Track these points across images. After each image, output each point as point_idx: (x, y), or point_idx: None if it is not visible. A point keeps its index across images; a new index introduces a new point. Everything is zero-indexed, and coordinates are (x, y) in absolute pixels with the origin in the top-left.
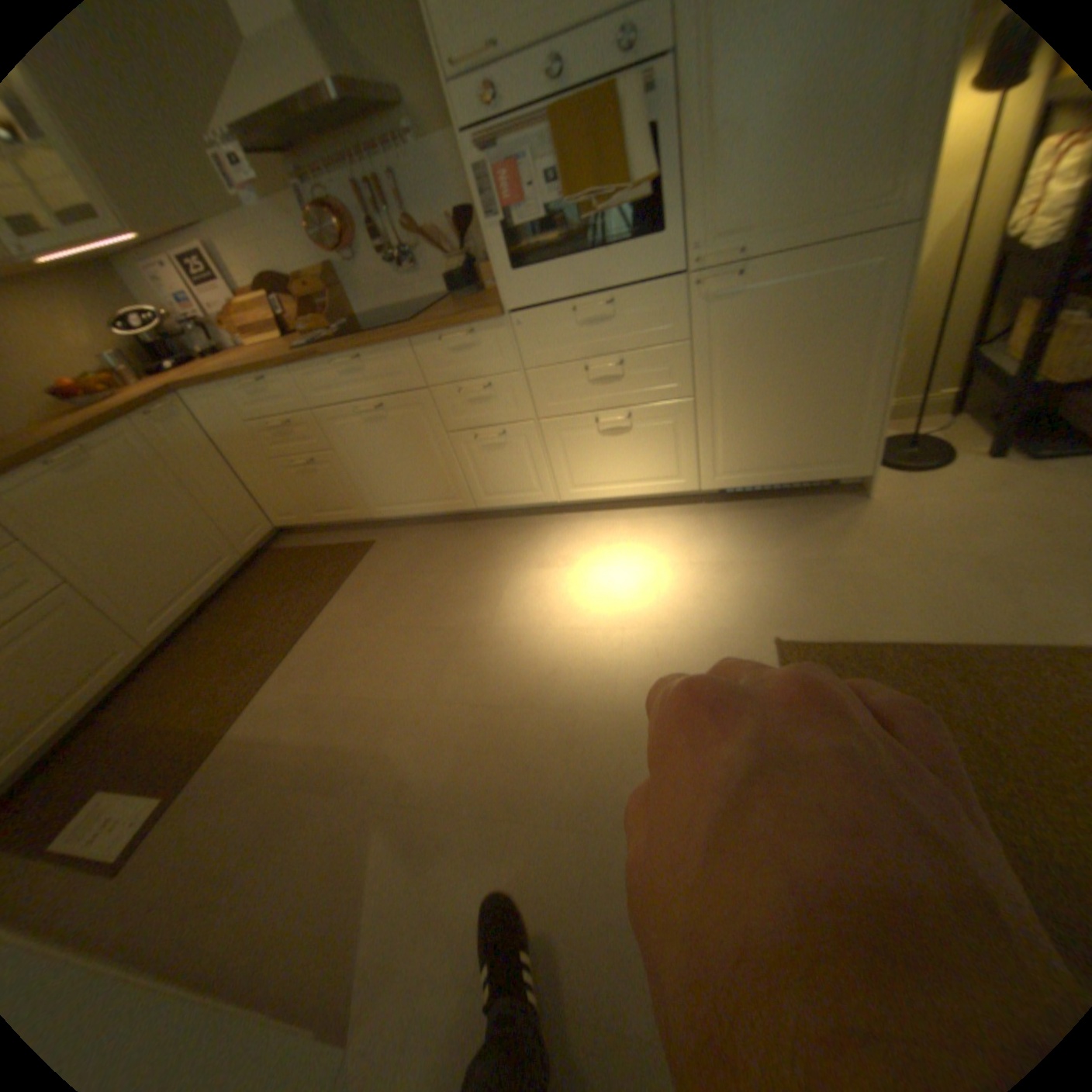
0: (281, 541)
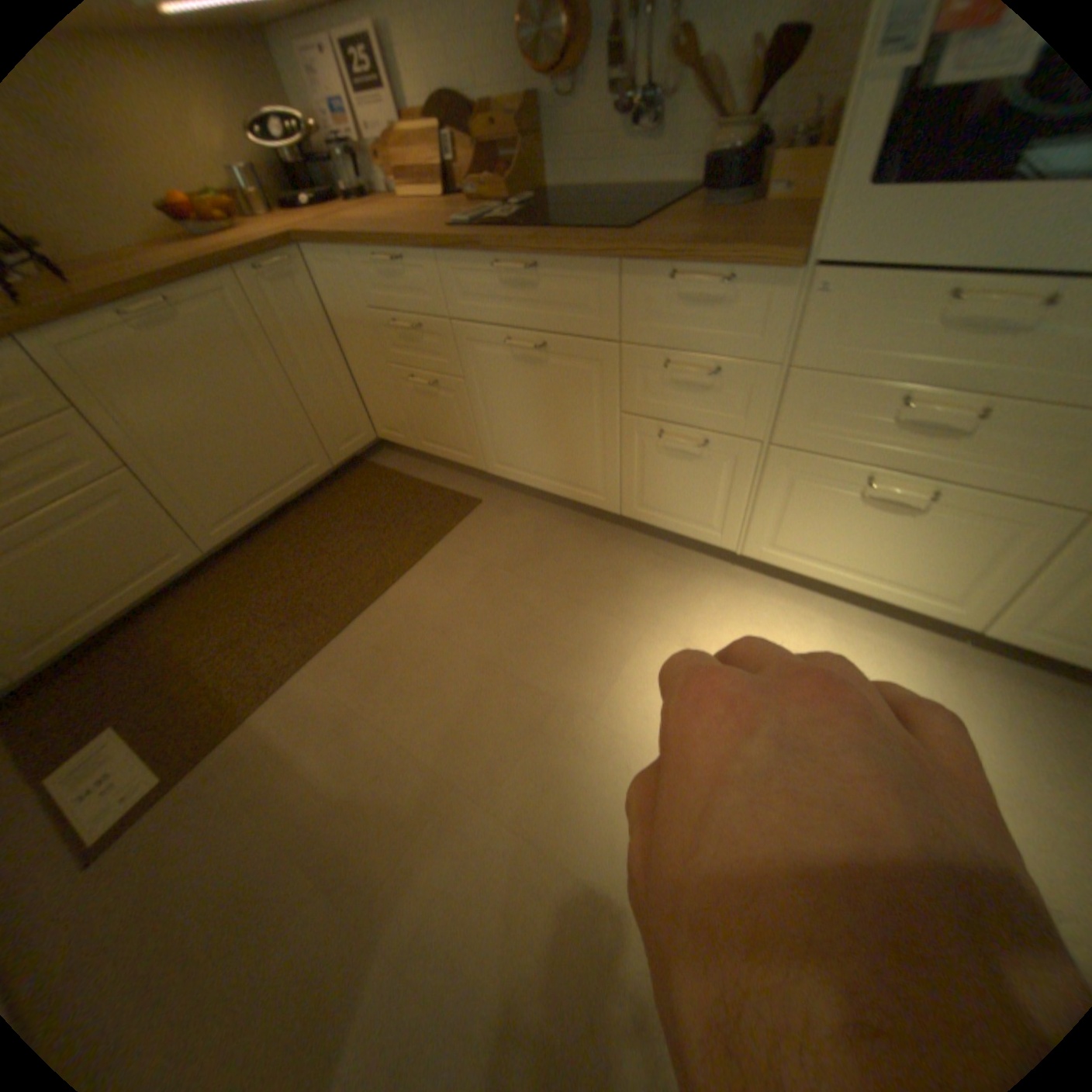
0: (380, 454)
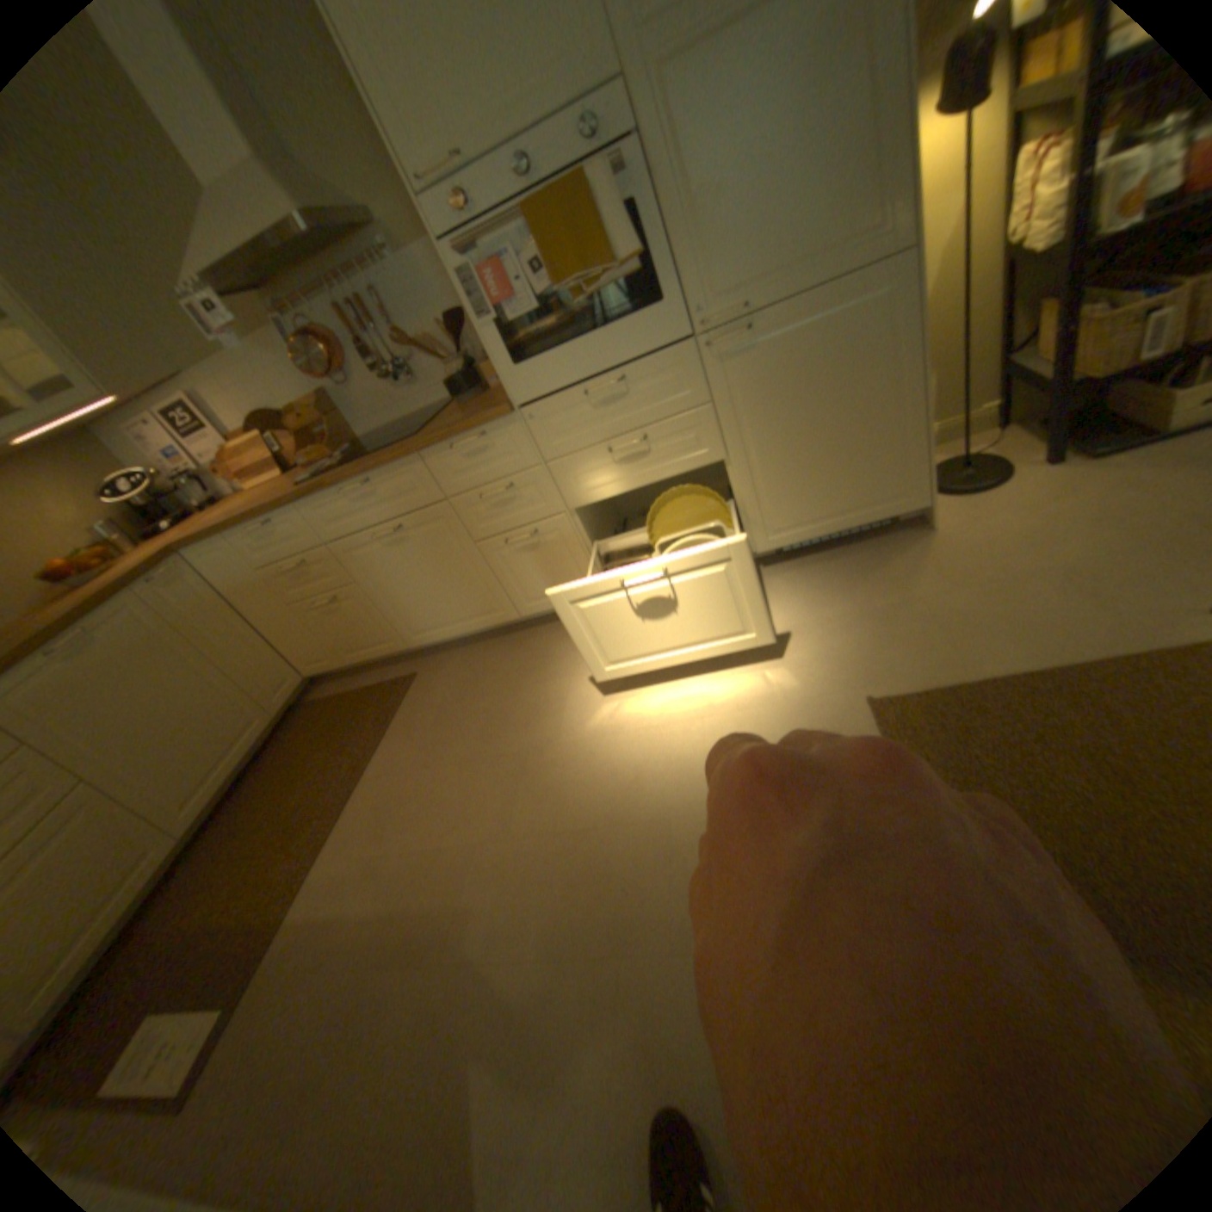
0: (314, 693)
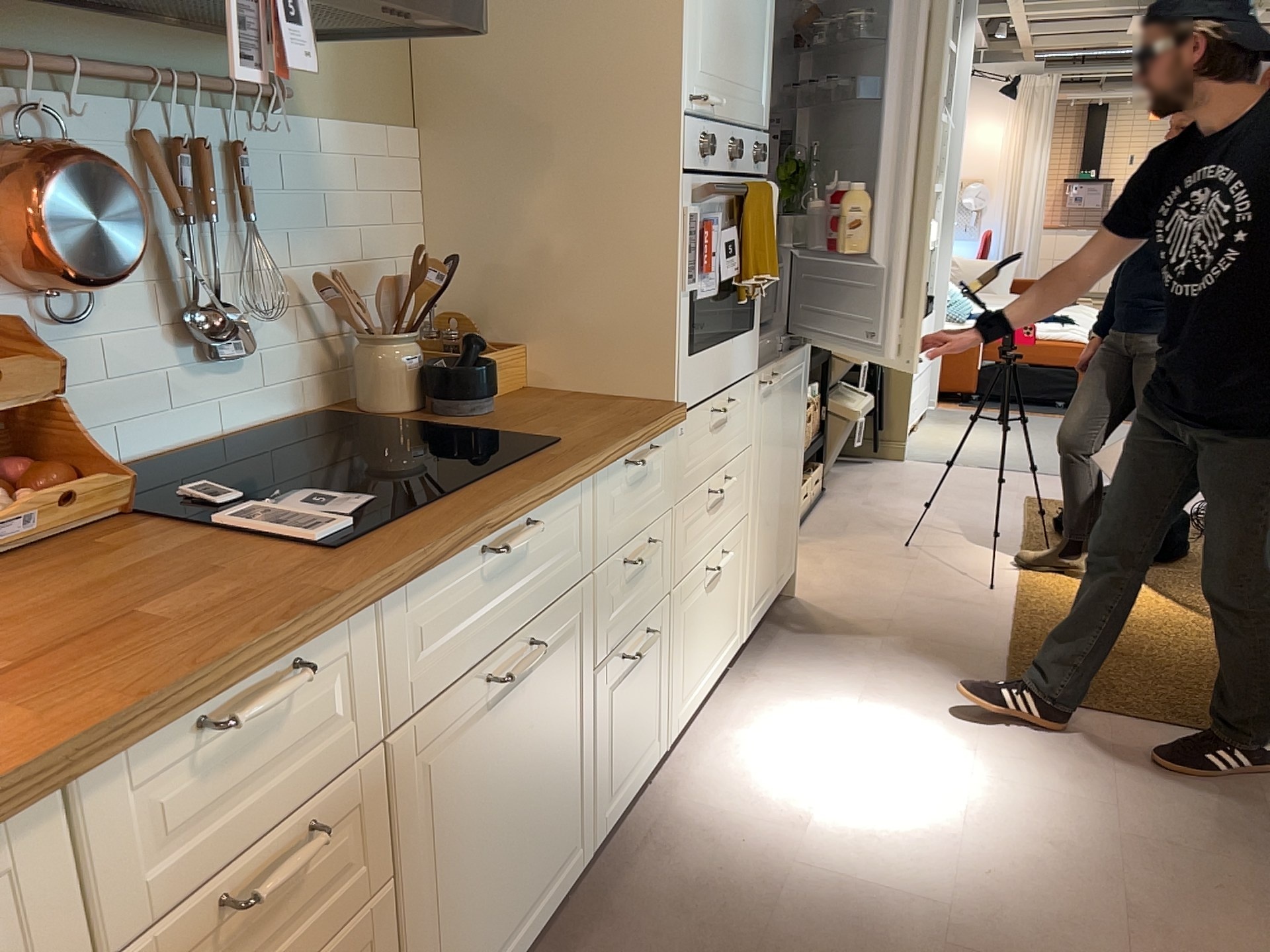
0: None
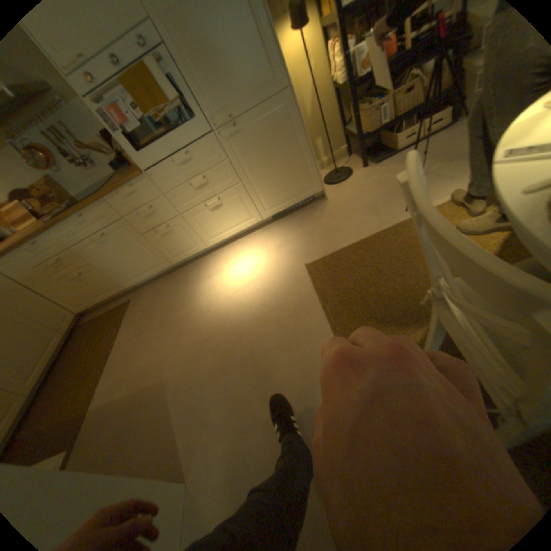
0: (83, 321)
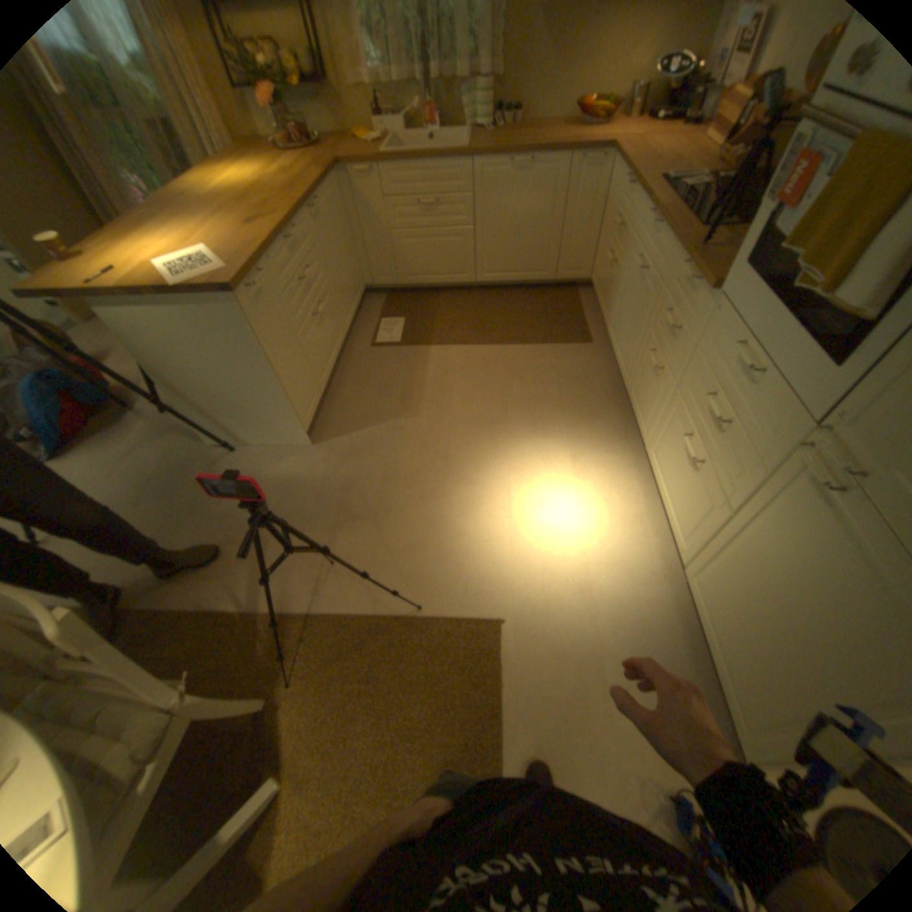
0: (584, 290)
